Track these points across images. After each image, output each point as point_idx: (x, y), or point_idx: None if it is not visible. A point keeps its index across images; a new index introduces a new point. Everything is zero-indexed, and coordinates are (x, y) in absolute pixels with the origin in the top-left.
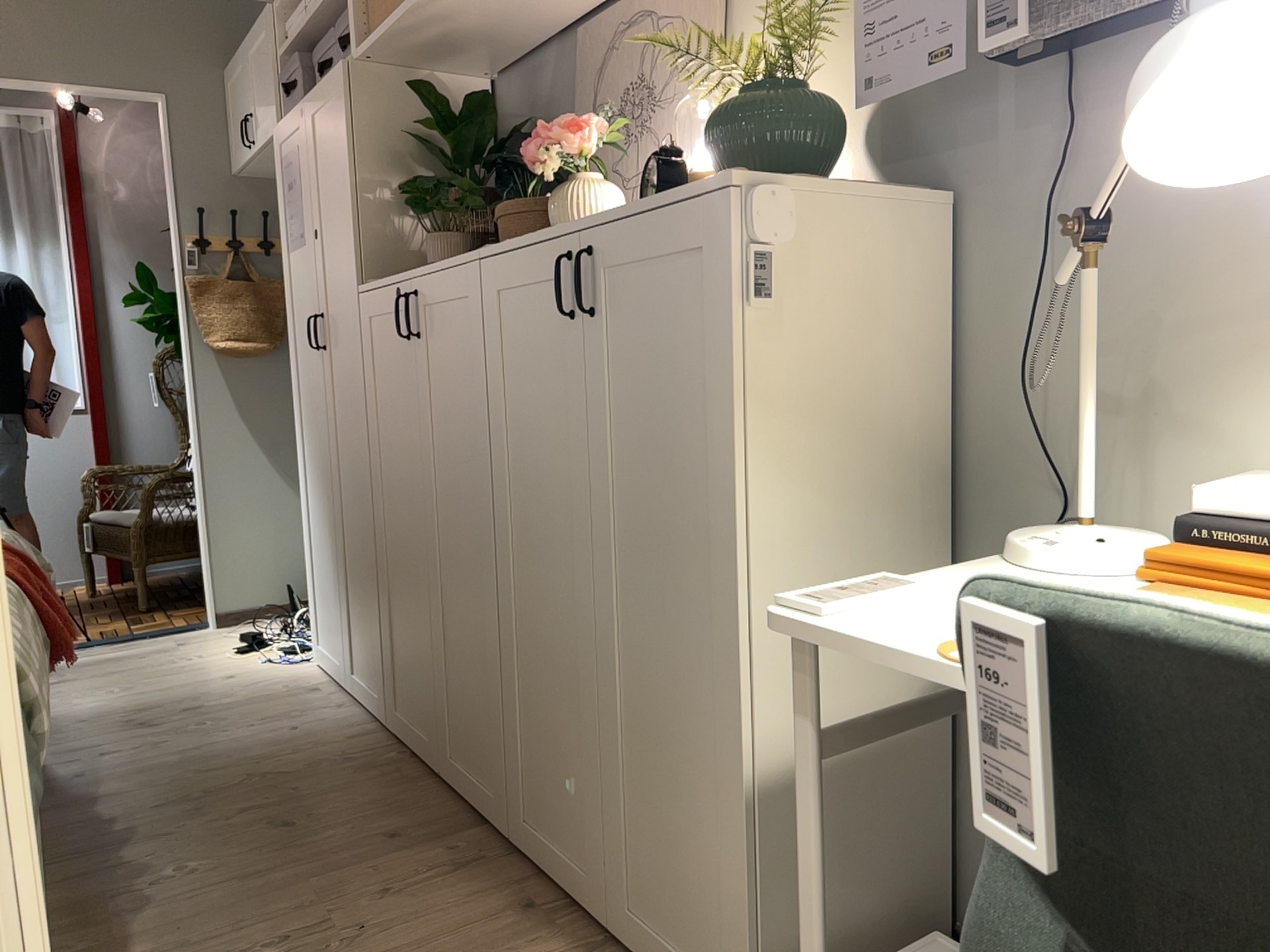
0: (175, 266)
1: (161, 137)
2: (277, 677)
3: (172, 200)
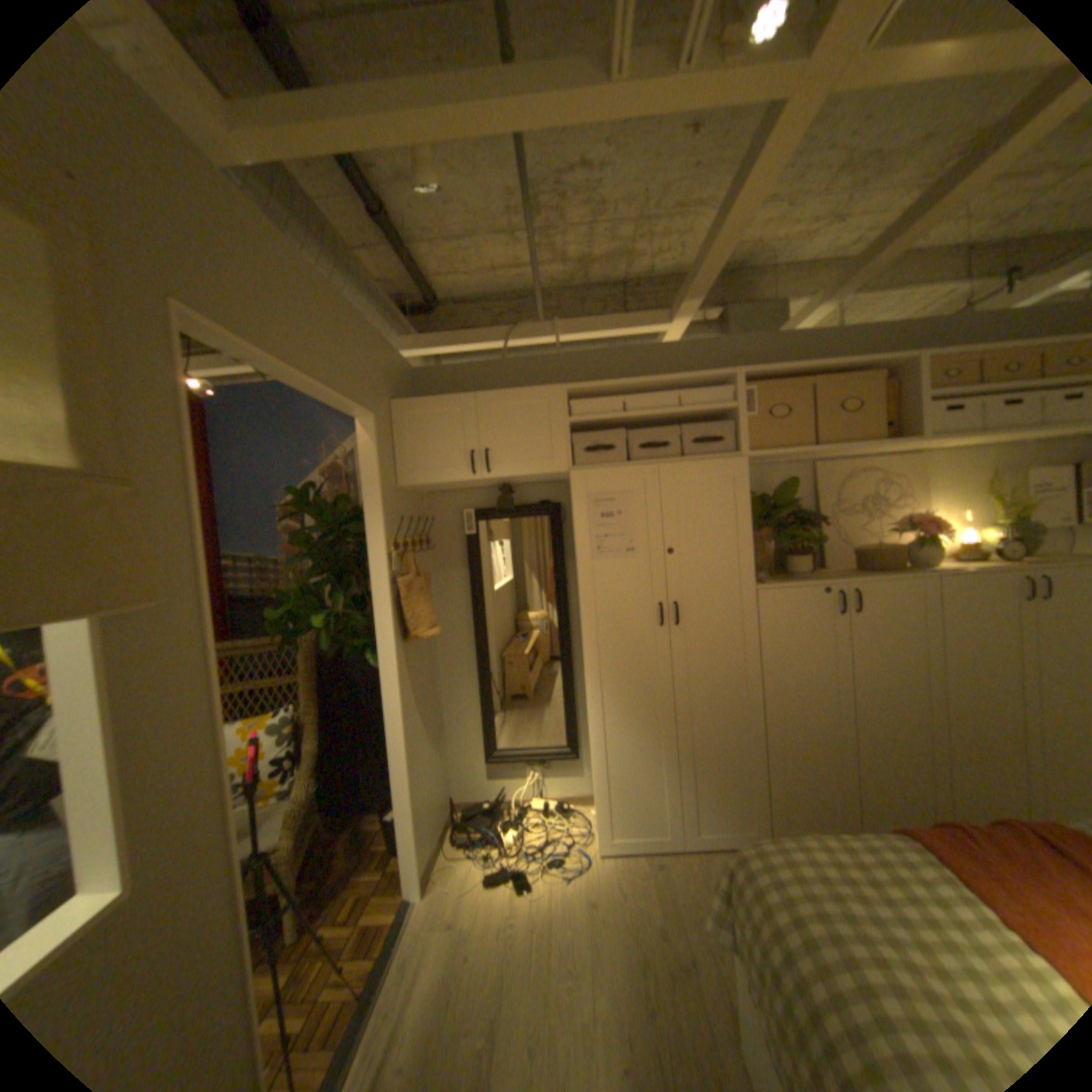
0: (379, 571)
1: (360, 451)
2: (617, 882)
3: (381, 510)
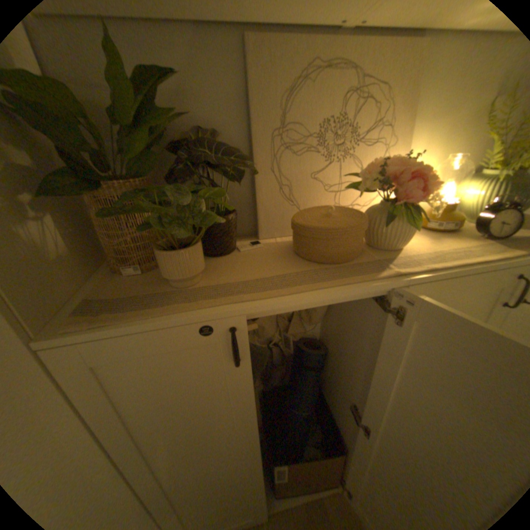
0: None
1: None
2: None
3: None
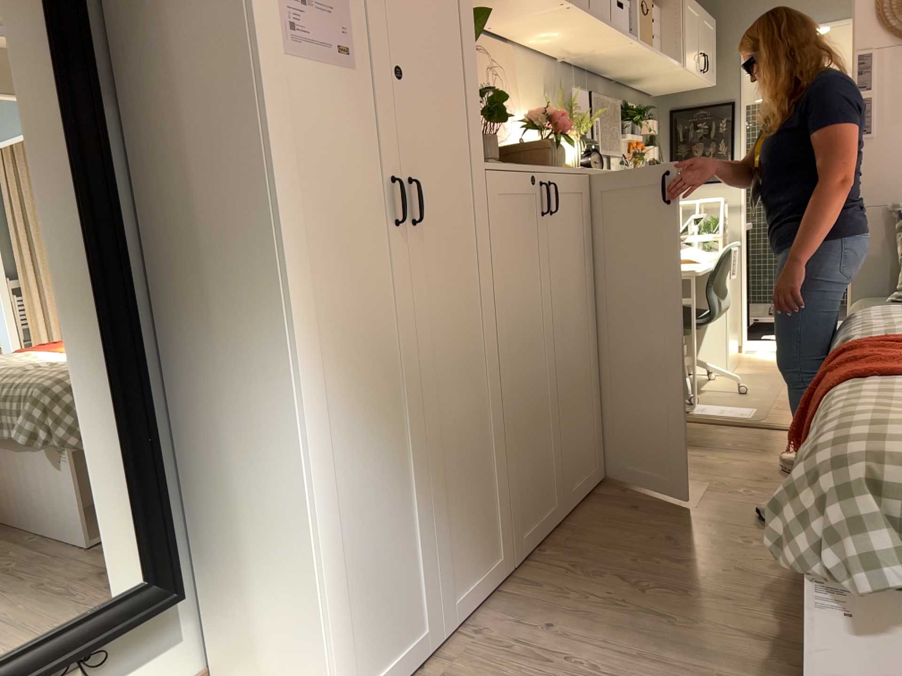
0: None
1: None
2: None
3: None
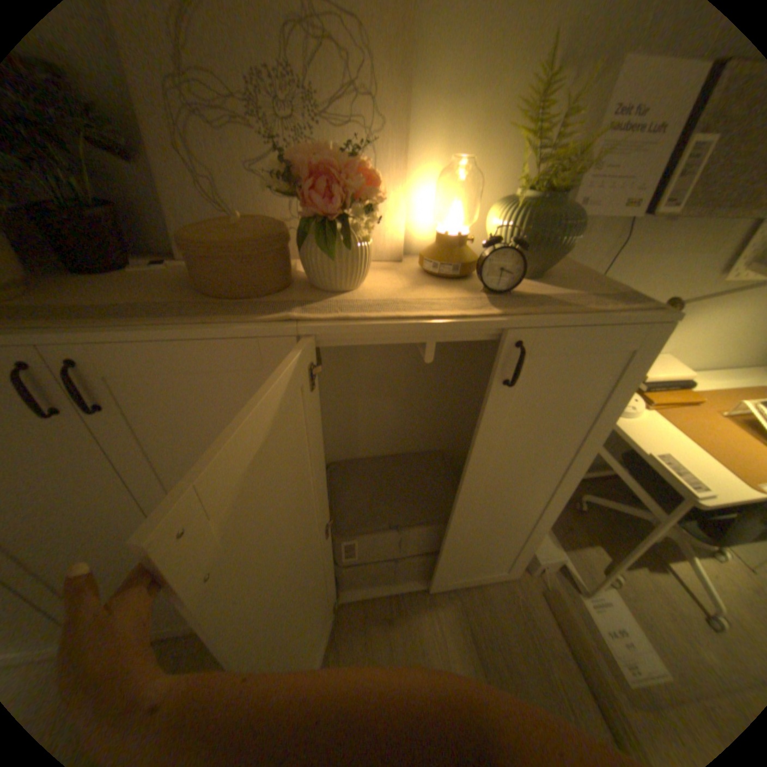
0: None
1: None
2: None
3: None
